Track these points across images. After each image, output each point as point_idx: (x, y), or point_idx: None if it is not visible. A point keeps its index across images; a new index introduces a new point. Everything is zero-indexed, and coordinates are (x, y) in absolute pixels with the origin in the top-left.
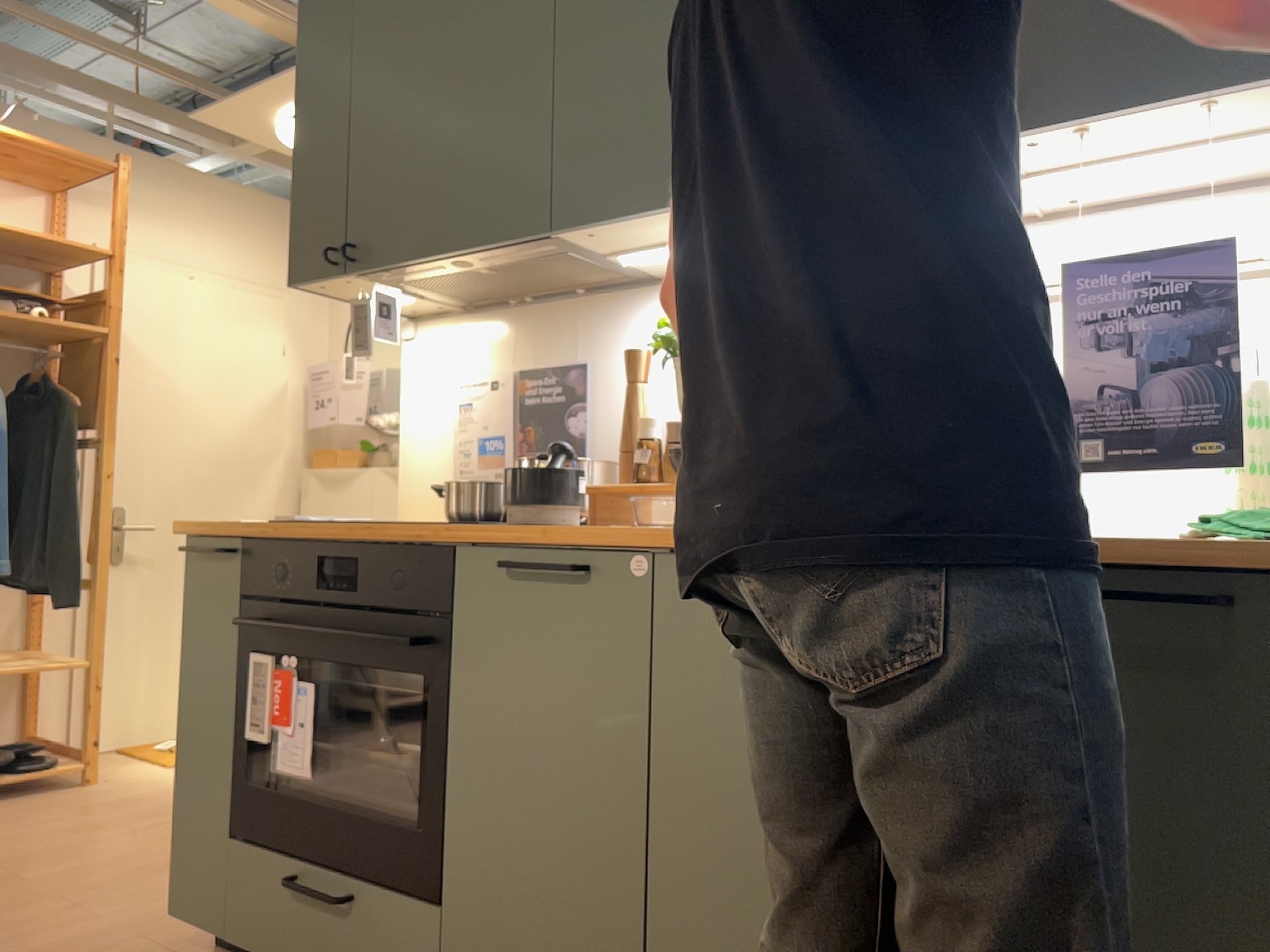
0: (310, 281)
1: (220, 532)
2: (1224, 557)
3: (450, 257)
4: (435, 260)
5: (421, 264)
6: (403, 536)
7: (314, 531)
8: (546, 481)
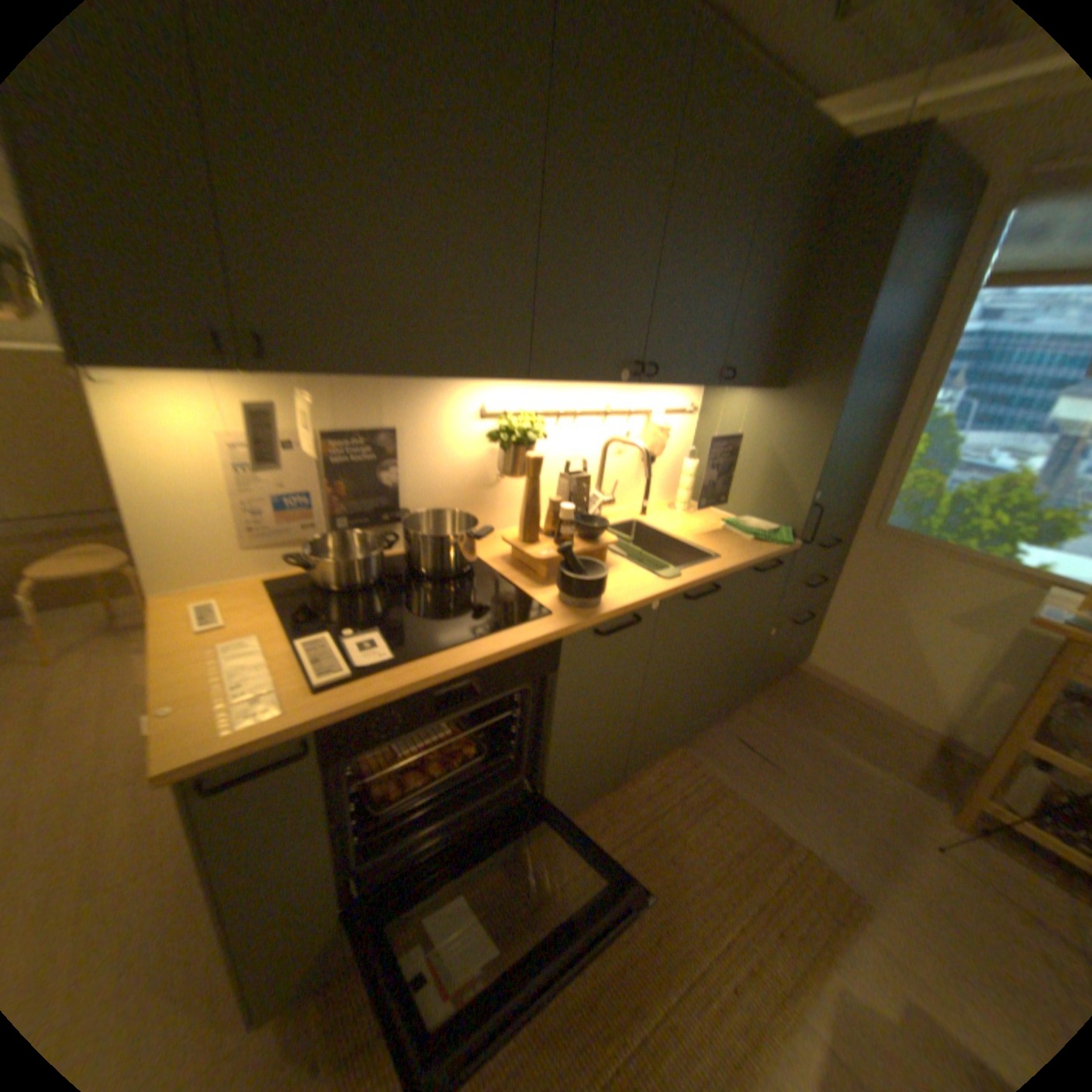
0: (125, 360)
1: (279, 738)
2: (775, 550)
3: (411, 375)
4: (387, 374)
5: (365, 374)
6: (517, 643)
7: (417, 675)
8: (601, 576)
